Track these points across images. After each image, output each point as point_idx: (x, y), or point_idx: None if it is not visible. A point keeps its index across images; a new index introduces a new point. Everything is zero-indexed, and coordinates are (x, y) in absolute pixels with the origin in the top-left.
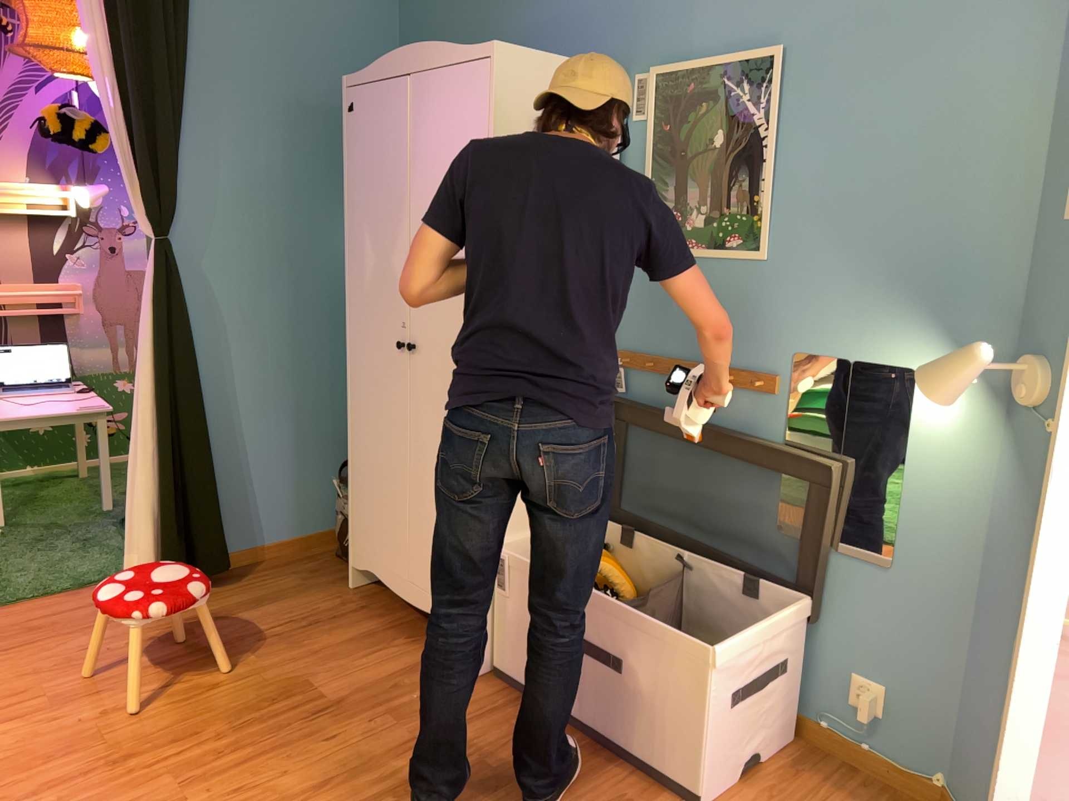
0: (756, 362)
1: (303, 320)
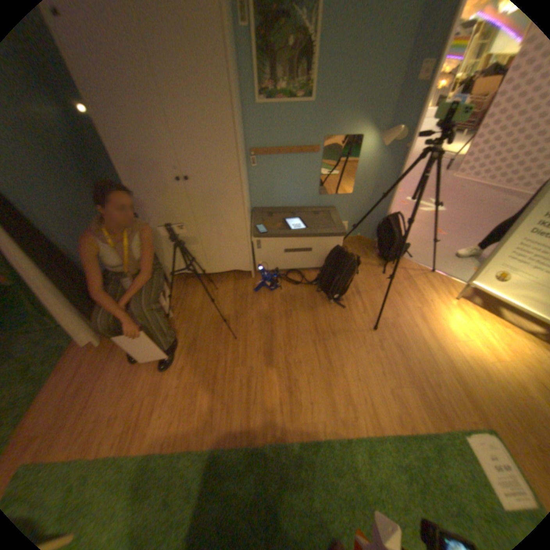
0: (310, 143)
1: (59, 181)
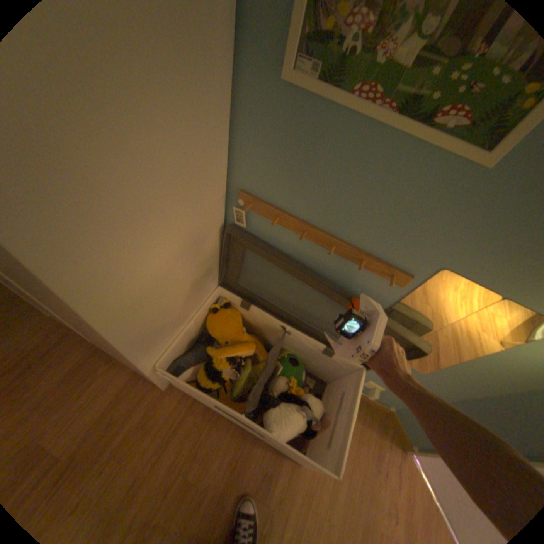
0: (396, 257)
1: None
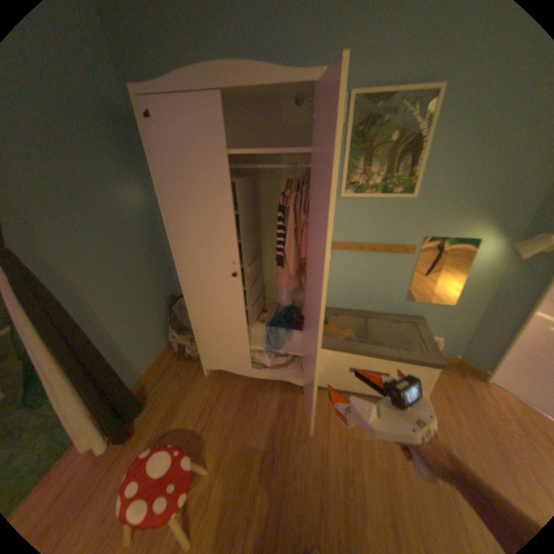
0: (404, 241)
1: (120, 260)
